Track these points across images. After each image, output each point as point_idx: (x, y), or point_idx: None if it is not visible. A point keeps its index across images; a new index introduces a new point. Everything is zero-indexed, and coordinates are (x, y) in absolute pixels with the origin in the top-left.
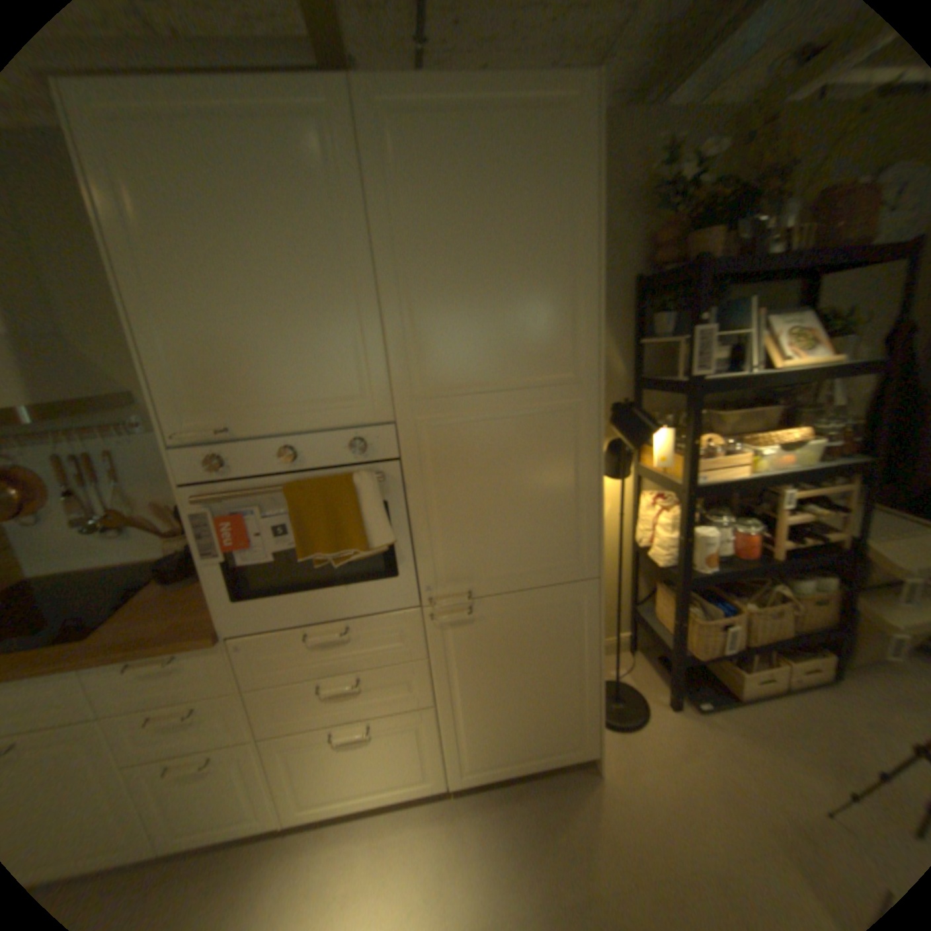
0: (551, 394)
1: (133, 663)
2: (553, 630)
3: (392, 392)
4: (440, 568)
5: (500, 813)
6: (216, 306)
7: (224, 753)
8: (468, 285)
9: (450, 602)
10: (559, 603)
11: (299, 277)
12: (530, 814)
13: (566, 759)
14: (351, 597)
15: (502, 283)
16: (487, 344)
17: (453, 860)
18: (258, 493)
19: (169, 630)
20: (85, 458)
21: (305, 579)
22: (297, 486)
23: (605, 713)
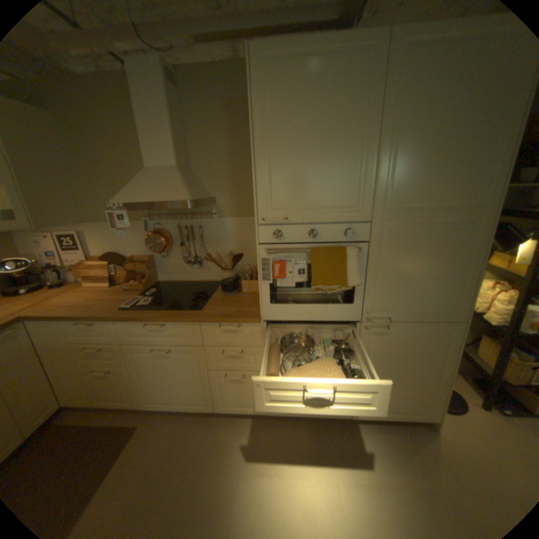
0: (465, 212)
1: (222, 324)
2: (431, 347)
3: (373, 205)
4: (376, 302)
5: (379, 436)
6: (295, 155)
7: (251, 374)
8: (431, 147)
9: (380, 321)
10: (439, 332)
11: (339, 141)
12: (396, 441)
13: (420, 418)
14: (327, 310)
15: (452, 146)
16: (434, 181)
17: (355, 452)
18: (298, 251)
19: (238, 312)
20: (191, 228)
21: (303, 298)
22: (317, 250)
23: (450, 398)
